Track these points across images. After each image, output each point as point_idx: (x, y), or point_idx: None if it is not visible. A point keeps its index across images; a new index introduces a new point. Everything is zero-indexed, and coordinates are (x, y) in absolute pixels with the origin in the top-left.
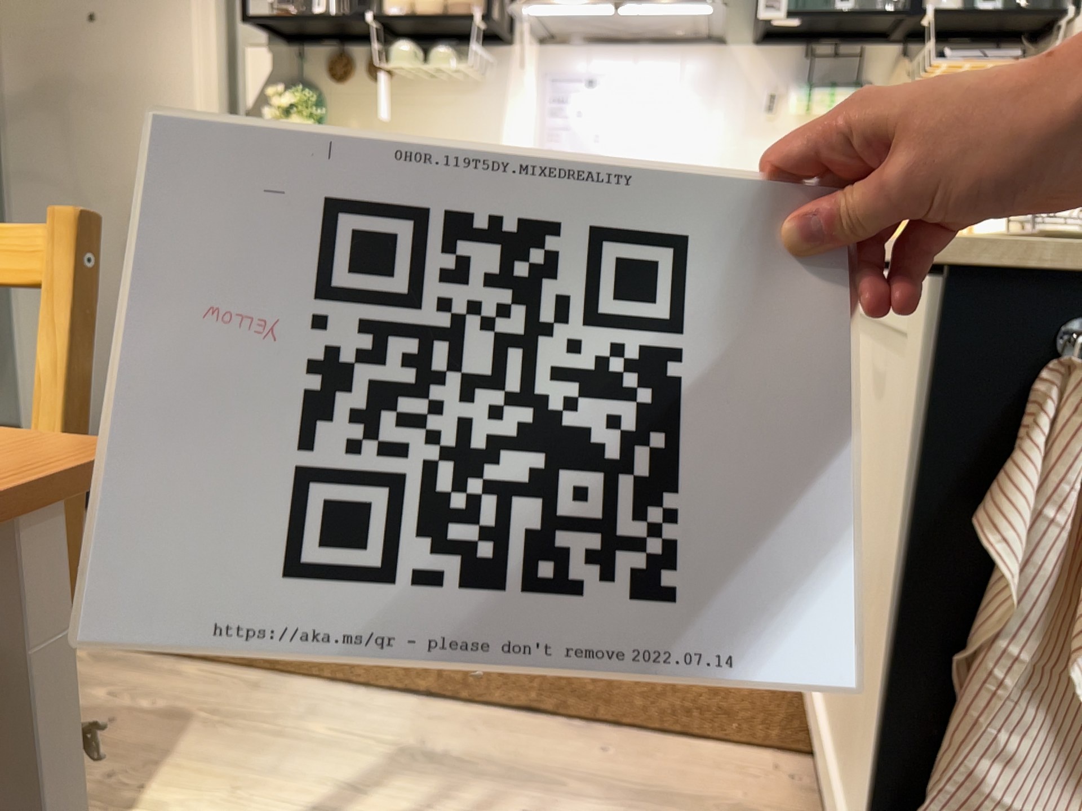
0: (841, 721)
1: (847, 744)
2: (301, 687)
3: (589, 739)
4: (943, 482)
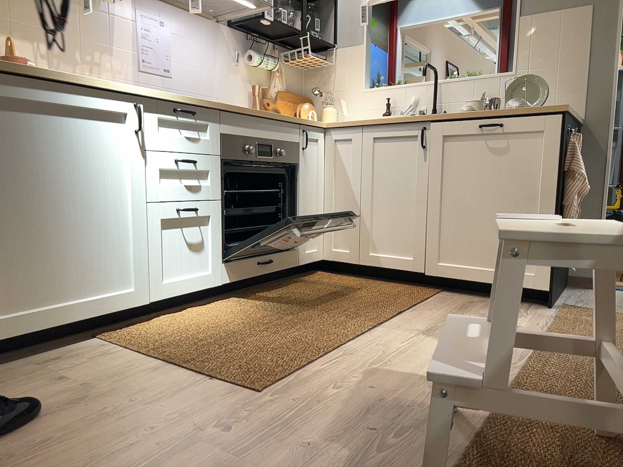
0: (472, 259)
1: (484, 260)
2: (351, 342)
3: (420, 306)
4: (558, 158)
